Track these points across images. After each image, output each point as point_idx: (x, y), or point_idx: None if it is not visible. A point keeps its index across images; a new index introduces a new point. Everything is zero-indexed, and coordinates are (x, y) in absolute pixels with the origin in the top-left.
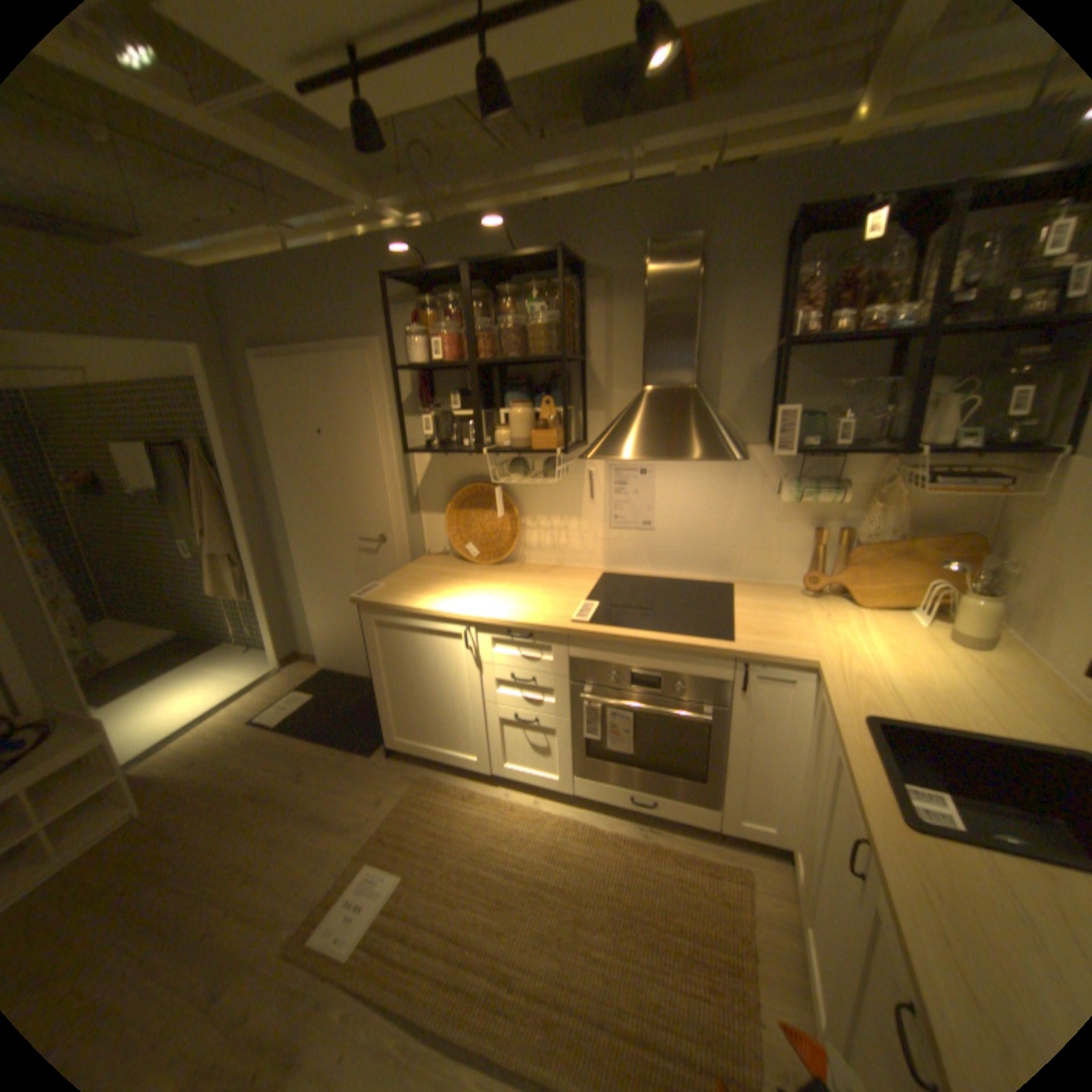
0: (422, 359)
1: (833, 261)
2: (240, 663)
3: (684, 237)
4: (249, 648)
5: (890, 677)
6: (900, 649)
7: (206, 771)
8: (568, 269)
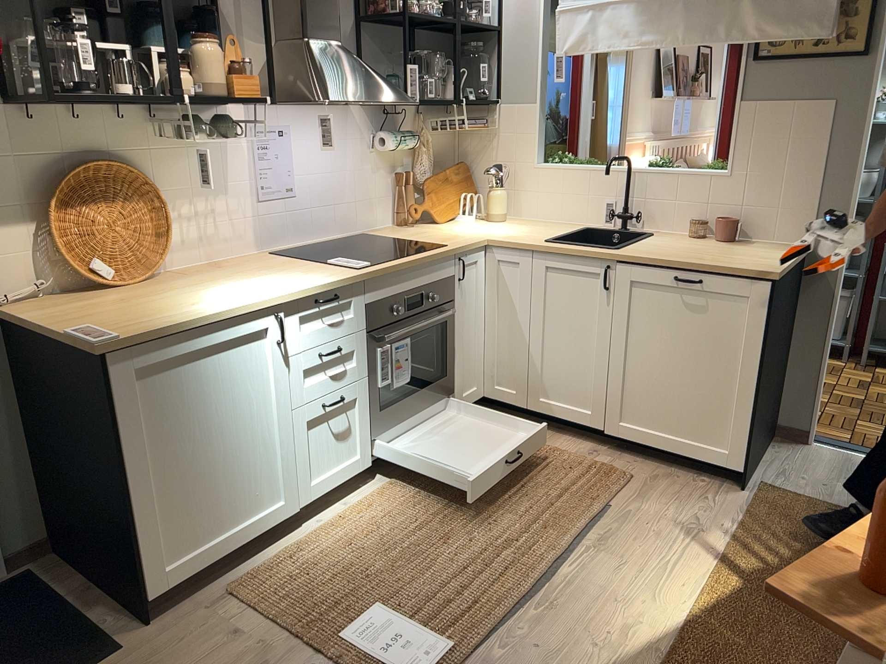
0: None
1: None
2: None
3: None
4: None
5: (515, 233)
6: (491, 228)
7: None
8: None
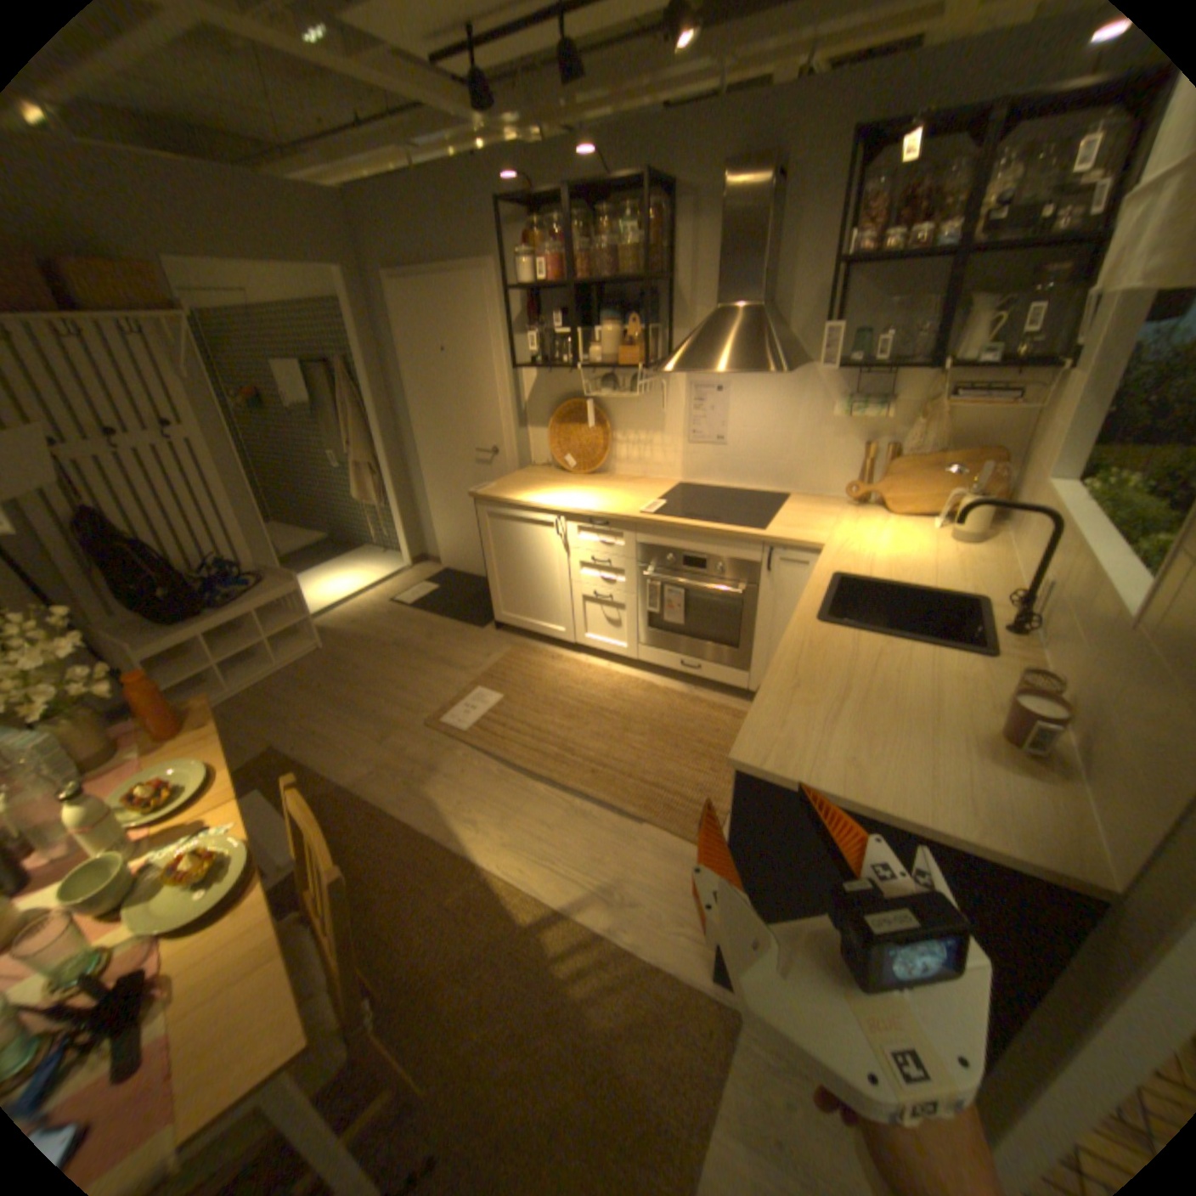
0: (528, 281)
1: (895, 179)
2: (380, 561)
3: (765, 153)
4: (386, 551)
5: (874, 556)
6: (899, 541)
7: (363, 628)
8: (659, 189)
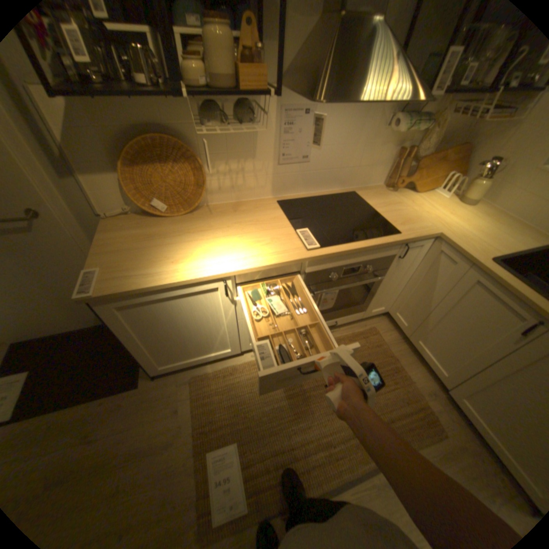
0: None
1: None
2: None
3: None
4: None
5: (469, 231)
6: (454, 214)
7: None
8: None
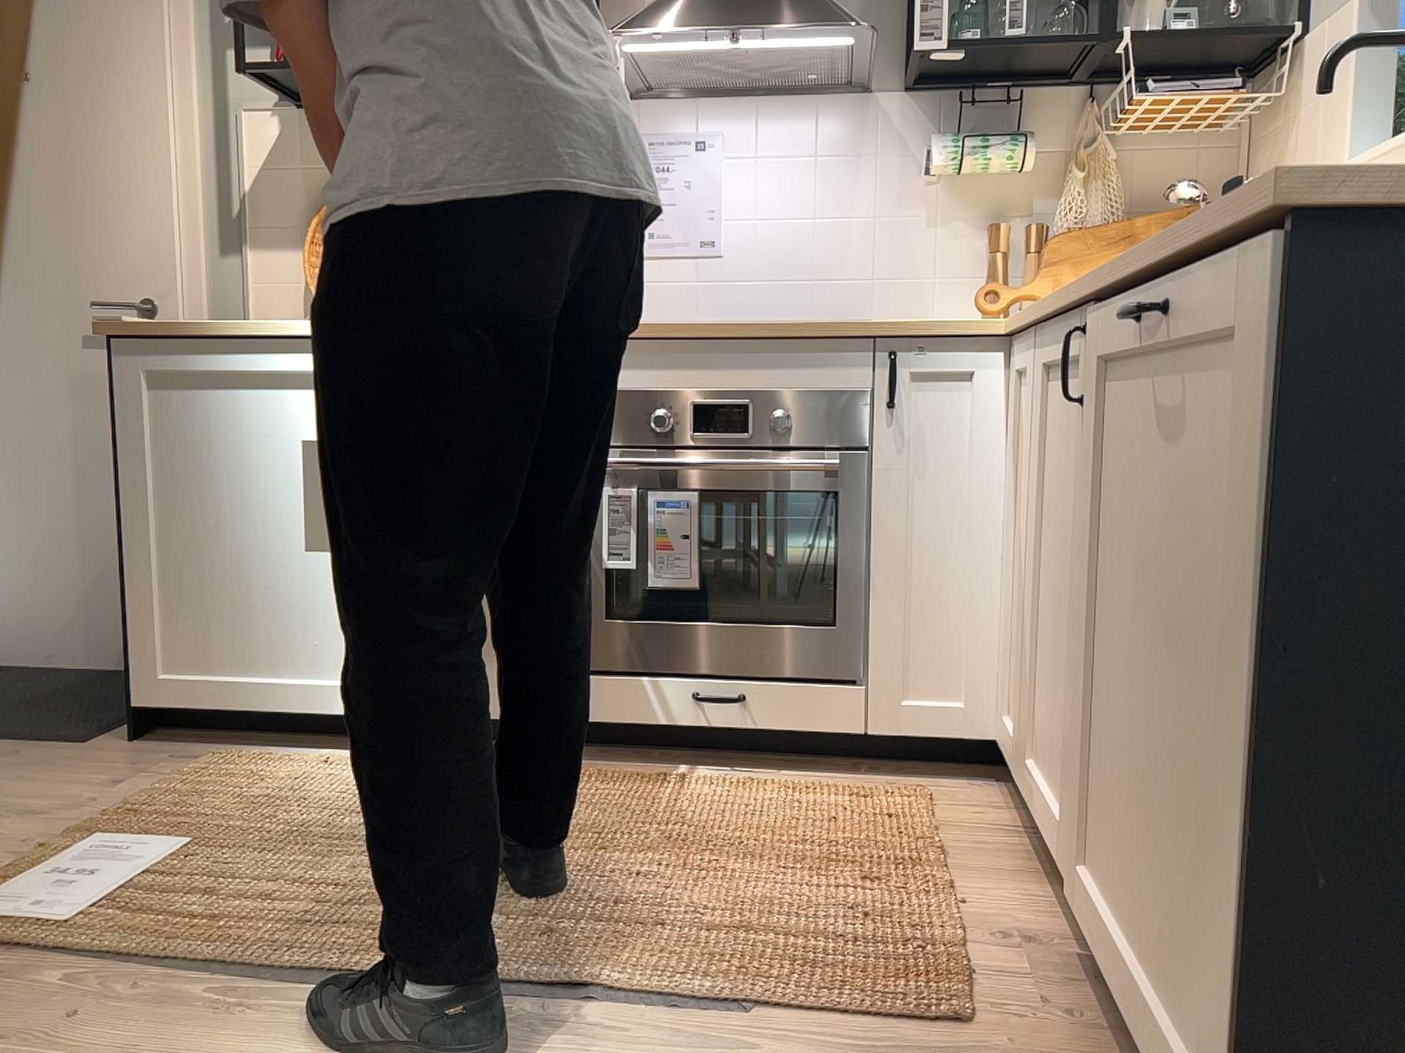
0: None
1: None
2: None
3: None
4: None
5: None
6: None
7: None
8: None
